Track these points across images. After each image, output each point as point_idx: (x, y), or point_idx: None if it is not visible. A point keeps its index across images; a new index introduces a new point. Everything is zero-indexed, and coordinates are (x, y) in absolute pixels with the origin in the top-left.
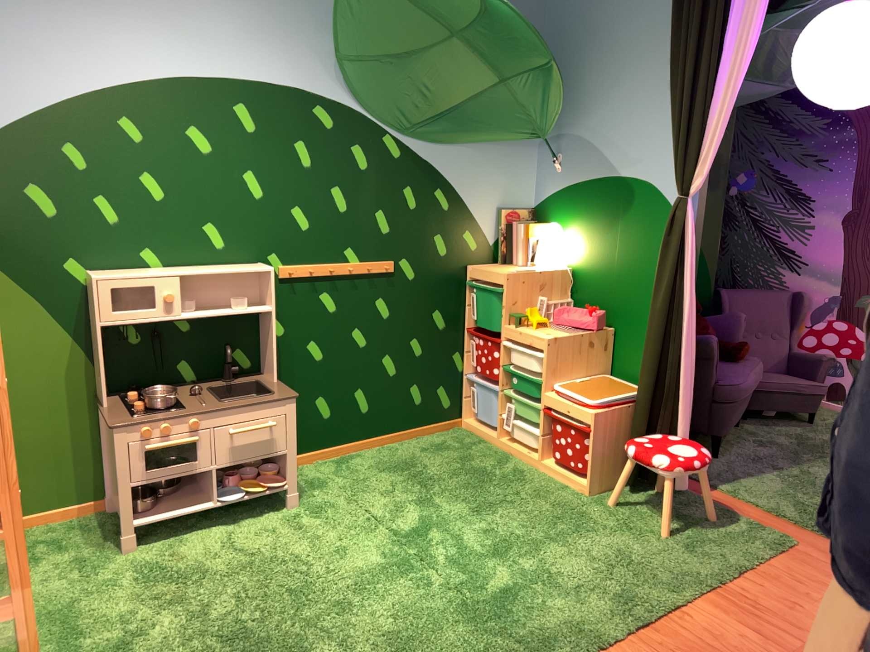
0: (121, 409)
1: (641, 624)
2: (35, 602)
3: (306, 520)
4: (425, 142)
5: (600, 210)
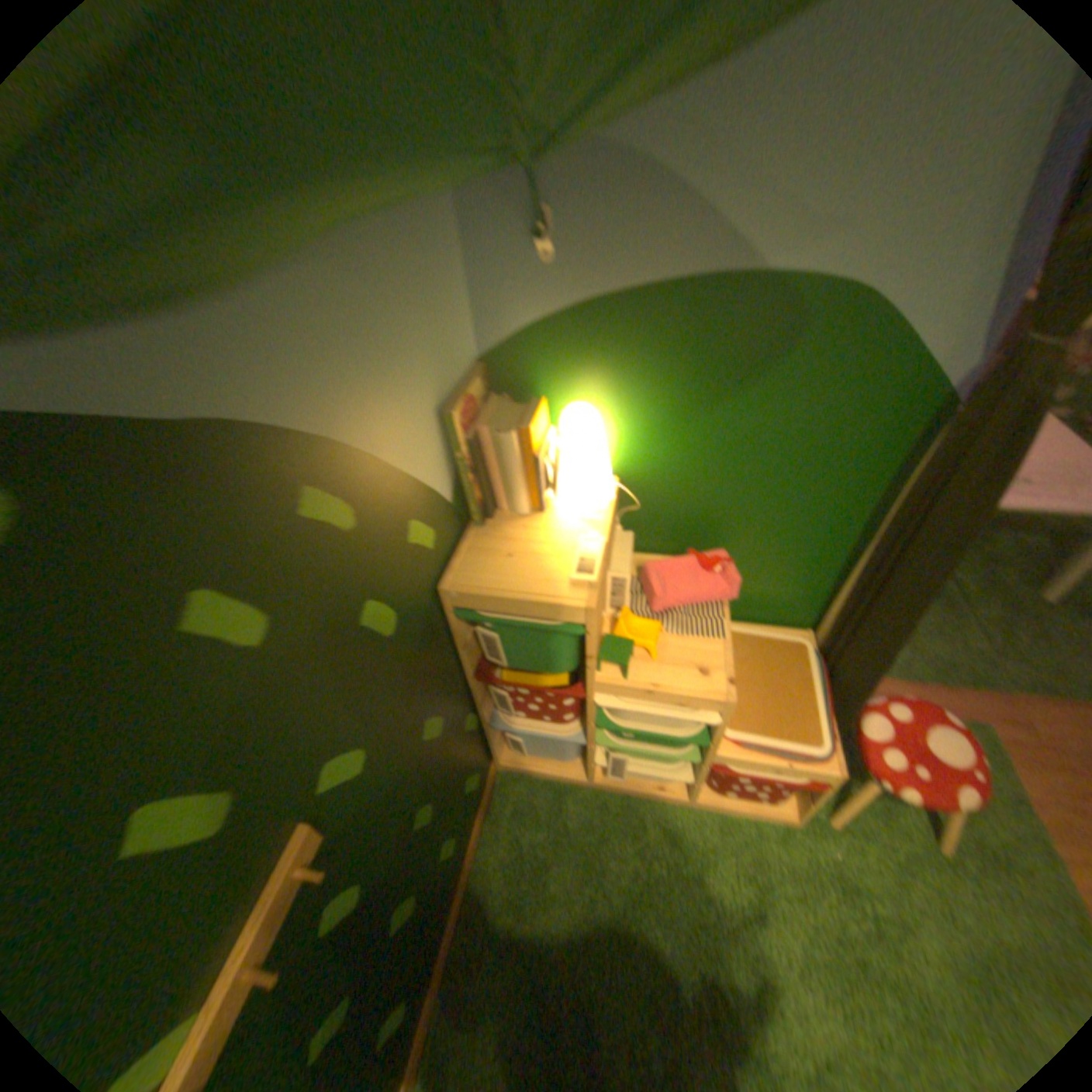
0: None
1: None
2: None
3: None
4: (140, 319)
5: (693, 359)
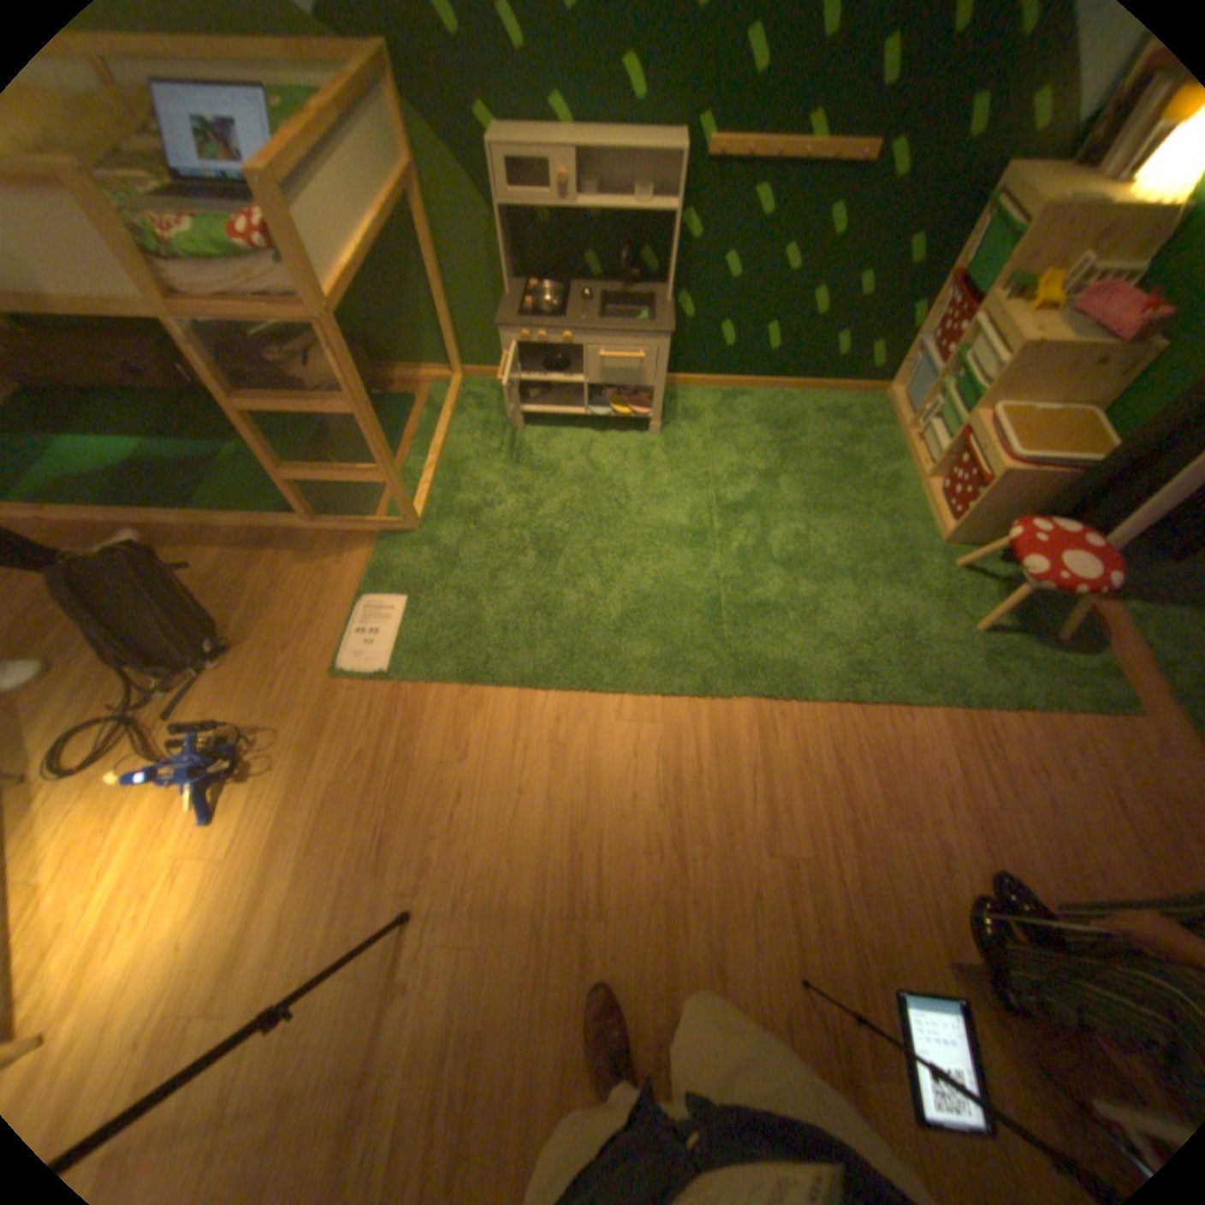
0: (516, 303)
1: (853, 700)
2: (446, 449)
3: (655, 453)
4: None
5: None
